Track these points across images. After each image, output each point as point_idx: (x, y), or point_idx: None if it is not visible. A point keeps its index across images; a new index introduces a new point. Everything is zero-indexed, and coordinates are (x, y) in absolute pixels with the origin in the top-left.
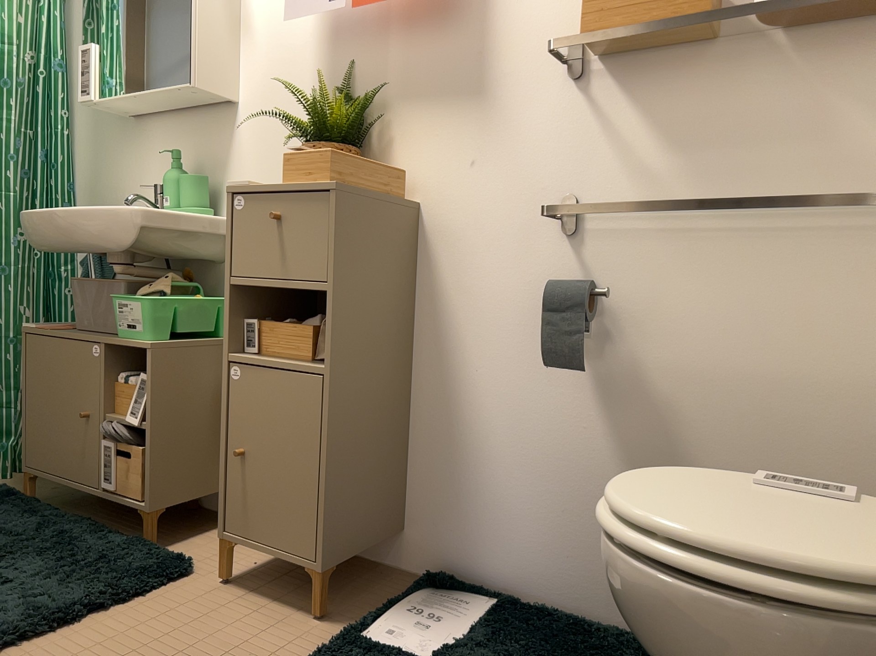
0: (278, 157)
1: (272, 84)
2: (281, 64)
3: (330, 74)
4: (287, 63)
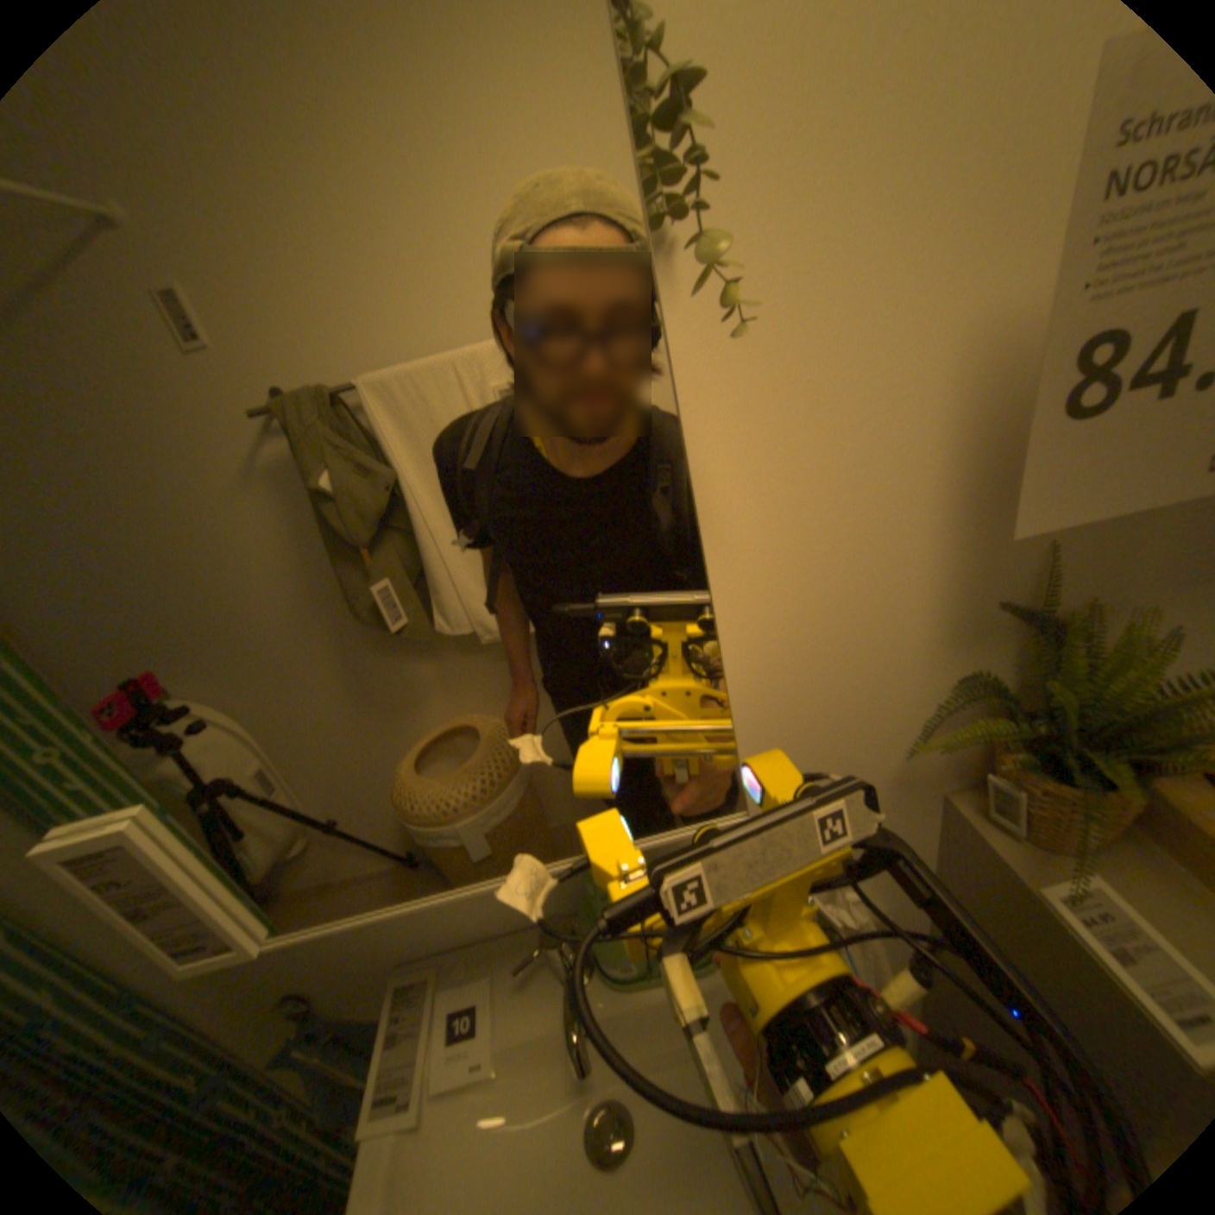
0: (825, 755)
1: (788, 624)
2: (816, 575)
3: (978, 571)
4: (841, 568)
